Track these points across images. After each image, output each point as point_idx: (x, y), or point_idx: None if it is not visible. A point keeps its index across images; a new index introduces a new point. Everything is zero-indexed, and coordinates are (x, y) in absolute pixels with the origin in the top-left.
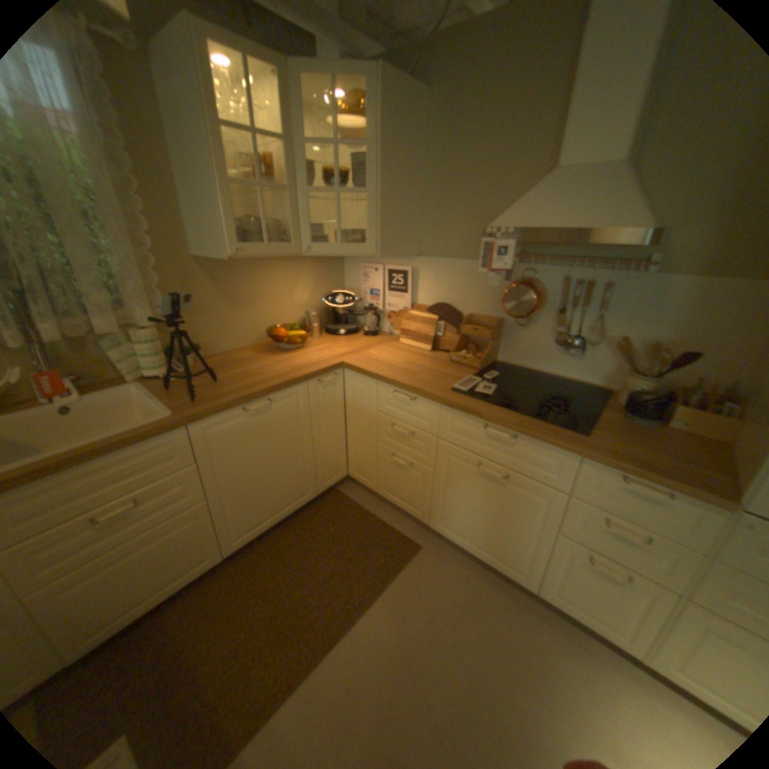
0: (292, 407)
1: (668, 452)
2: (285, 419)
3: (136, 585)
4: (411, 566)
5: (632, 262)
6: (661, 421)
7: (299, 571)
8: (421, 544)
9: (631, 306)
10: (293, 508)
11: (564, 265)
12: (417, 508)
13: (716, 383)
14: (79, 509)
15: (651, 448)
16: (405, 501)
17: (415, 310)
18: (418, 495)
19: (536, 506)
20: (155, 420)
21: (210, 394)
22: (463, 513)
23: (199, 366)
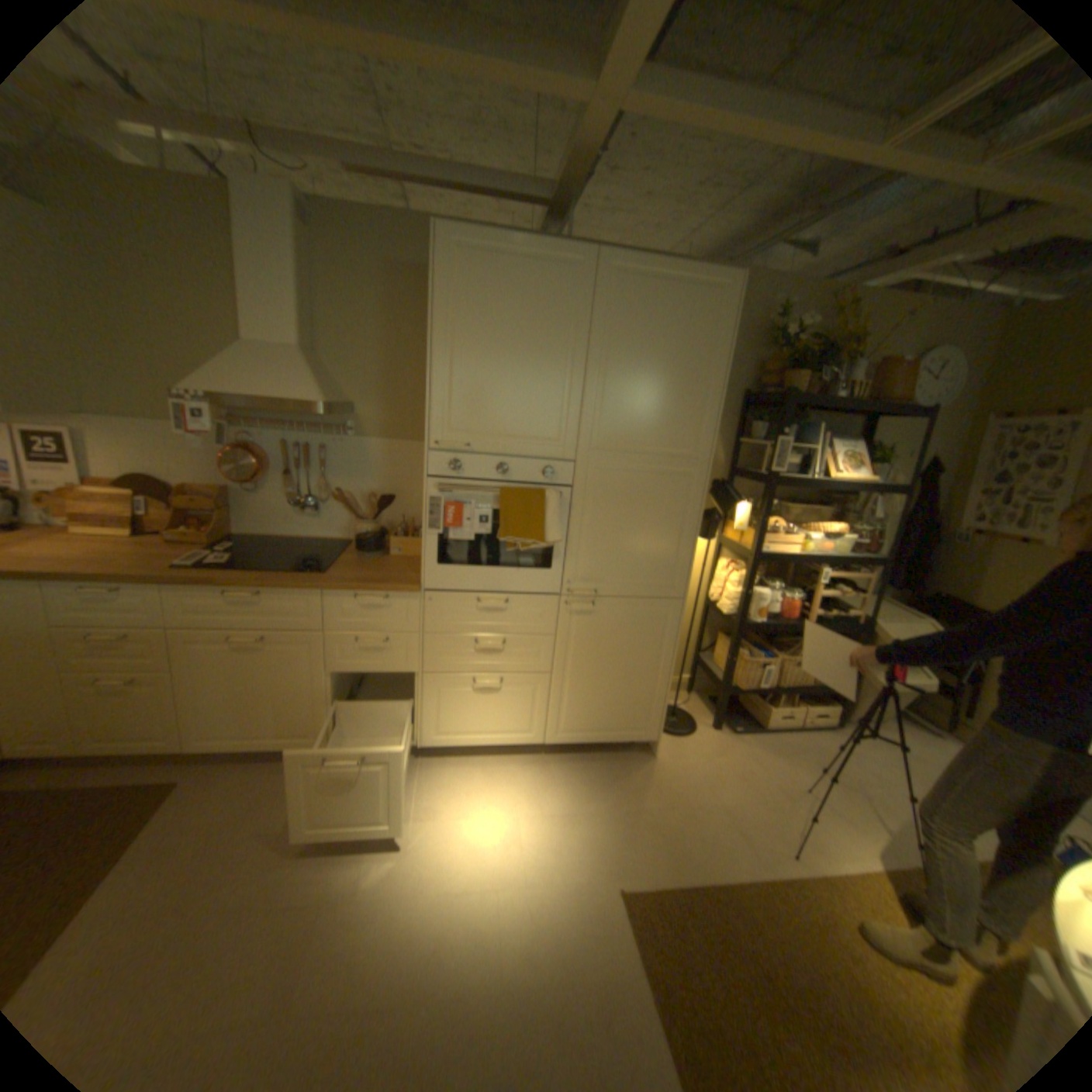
0: None
1: (383, 571)
2: None
3: None
4: (163, 809)
5: (332, 429)
6: (384, 554)
7: None
8: (175, 782)
9: (344, 466)
10: None
11: (277, 430)
12: (158, 740)
13: (415, 519)
14: None
15: (371, 571)
16: (134, 740)
17: (89, 487)
18: (154, 720)
19: (298, 657)
20: None
21: None
22: (224, 709)
23: None
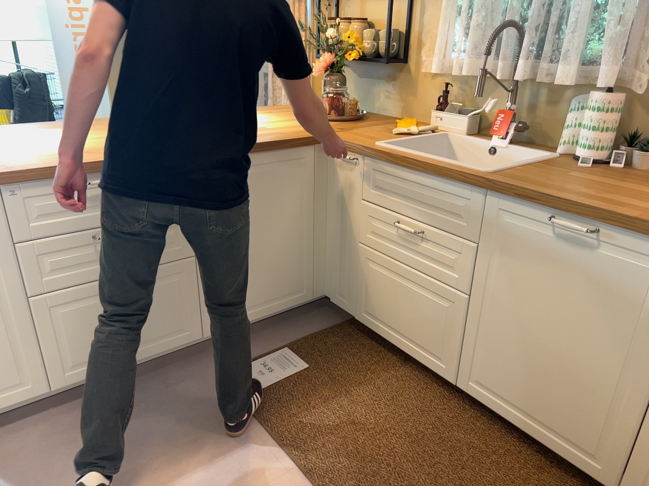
0: (639, 279)
1: None
2: (615, 289)
3: (397, 310)
4: None
5: None
6: None
7: (458, 481)
8: None
9: None
10: (560, 448)
11: None
12: None
13: None
14: (398, 206)
15: None
16: None
17: None
18: None
19: None
20: (472, 168)
21: (553, 183)
22: None
23: (644, 174)
